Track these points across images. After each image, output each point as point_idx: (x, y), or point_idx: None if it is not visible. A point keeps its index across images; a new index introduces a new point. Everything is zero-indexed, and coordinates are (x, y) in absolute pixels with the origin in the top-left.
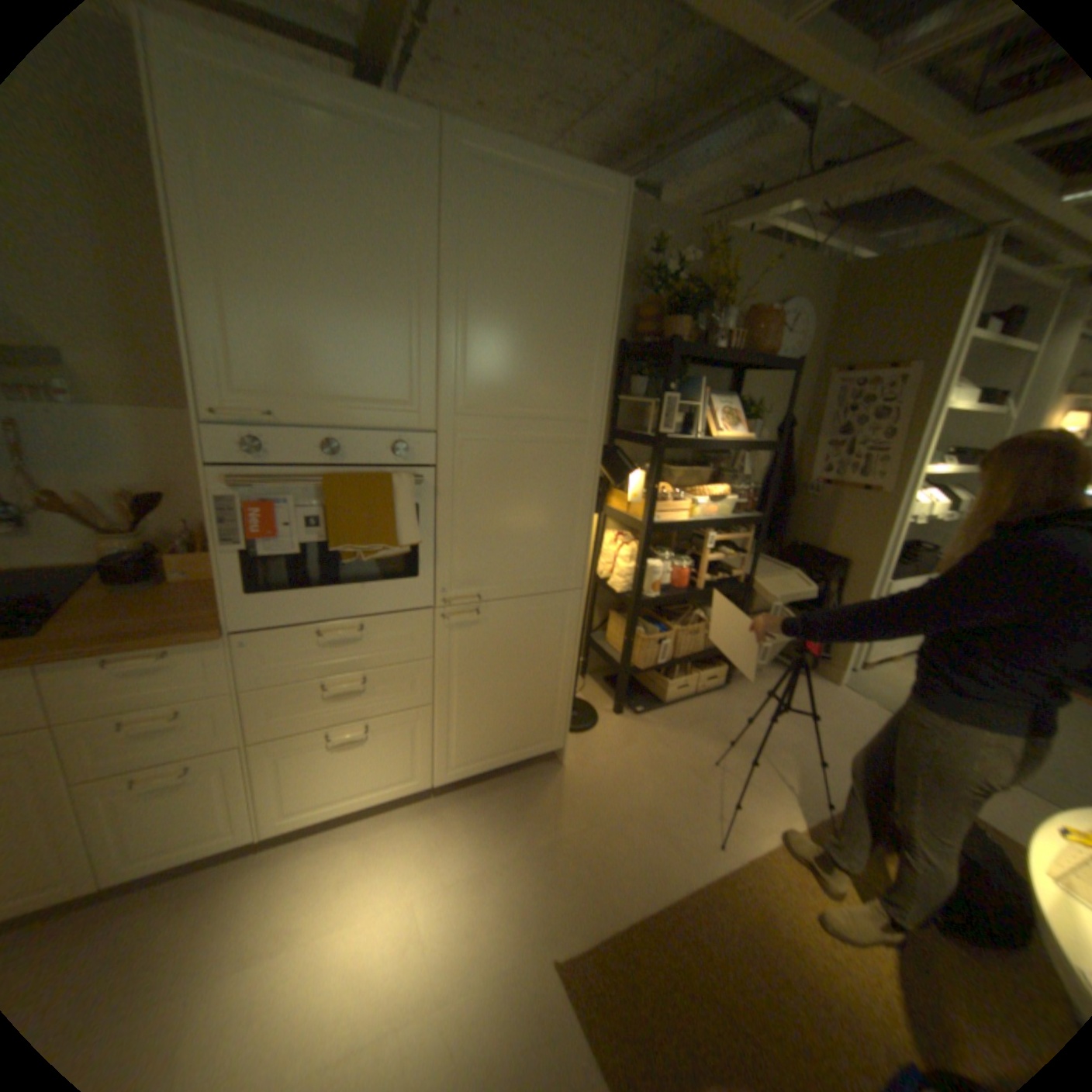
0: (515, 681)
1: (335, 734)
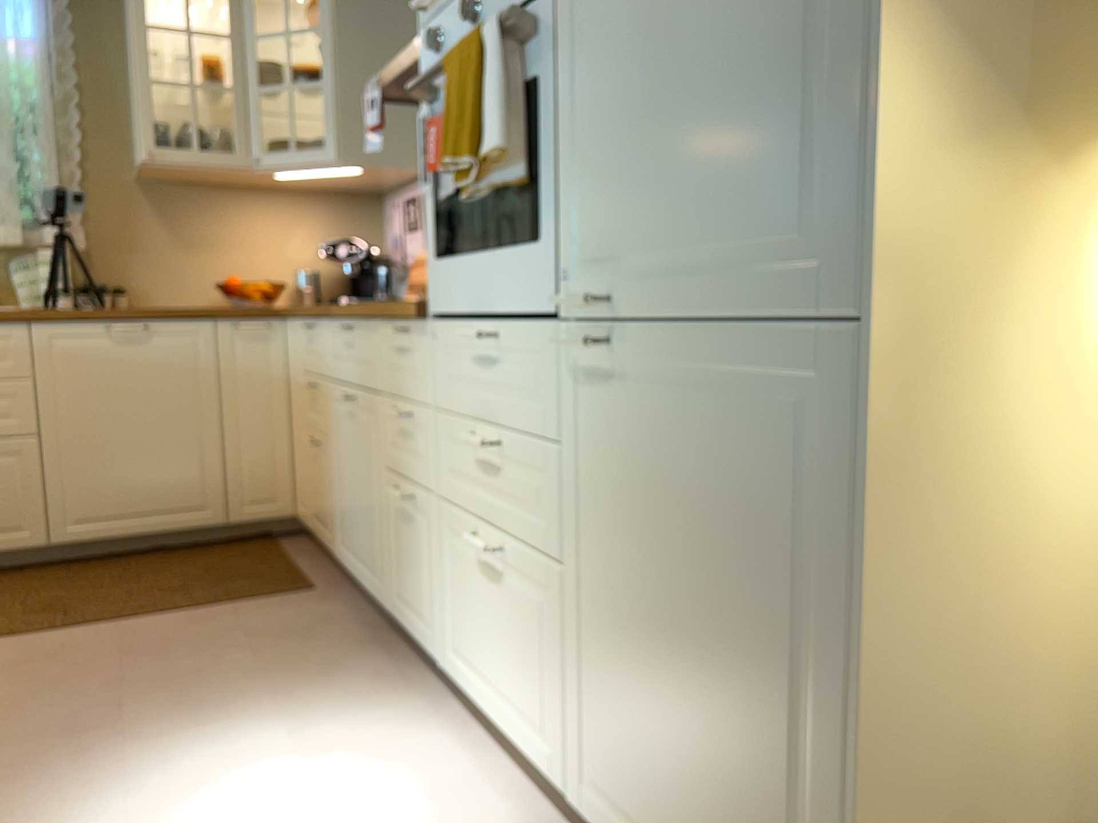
0: (697, 624)
1: (482, 538)
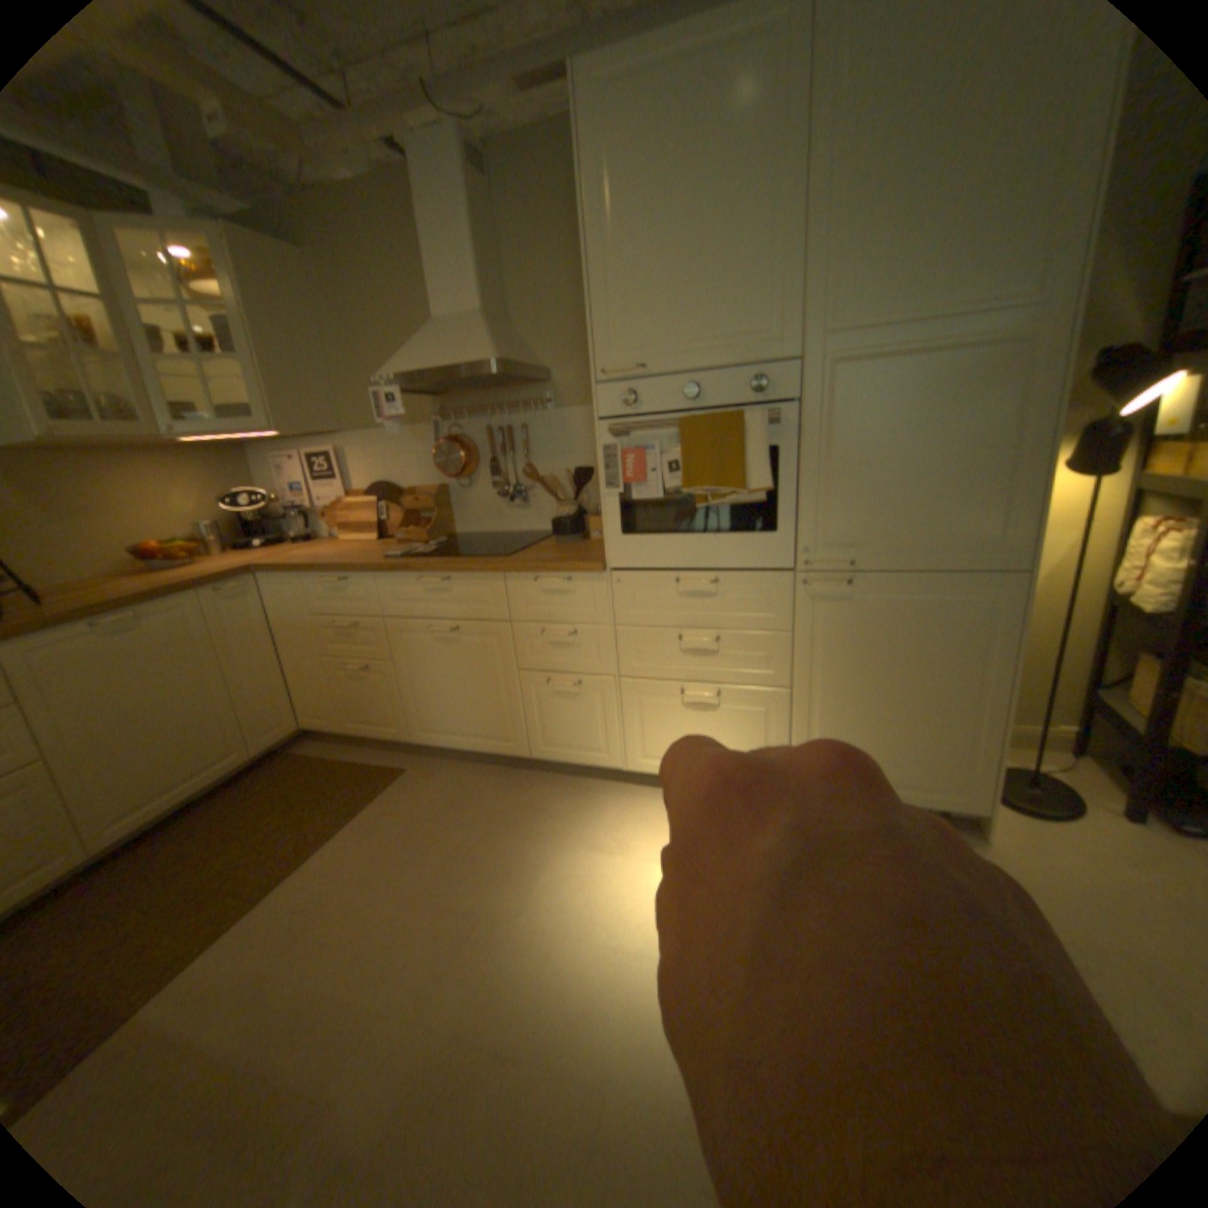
0: (907, 688)
1: (689, 688)
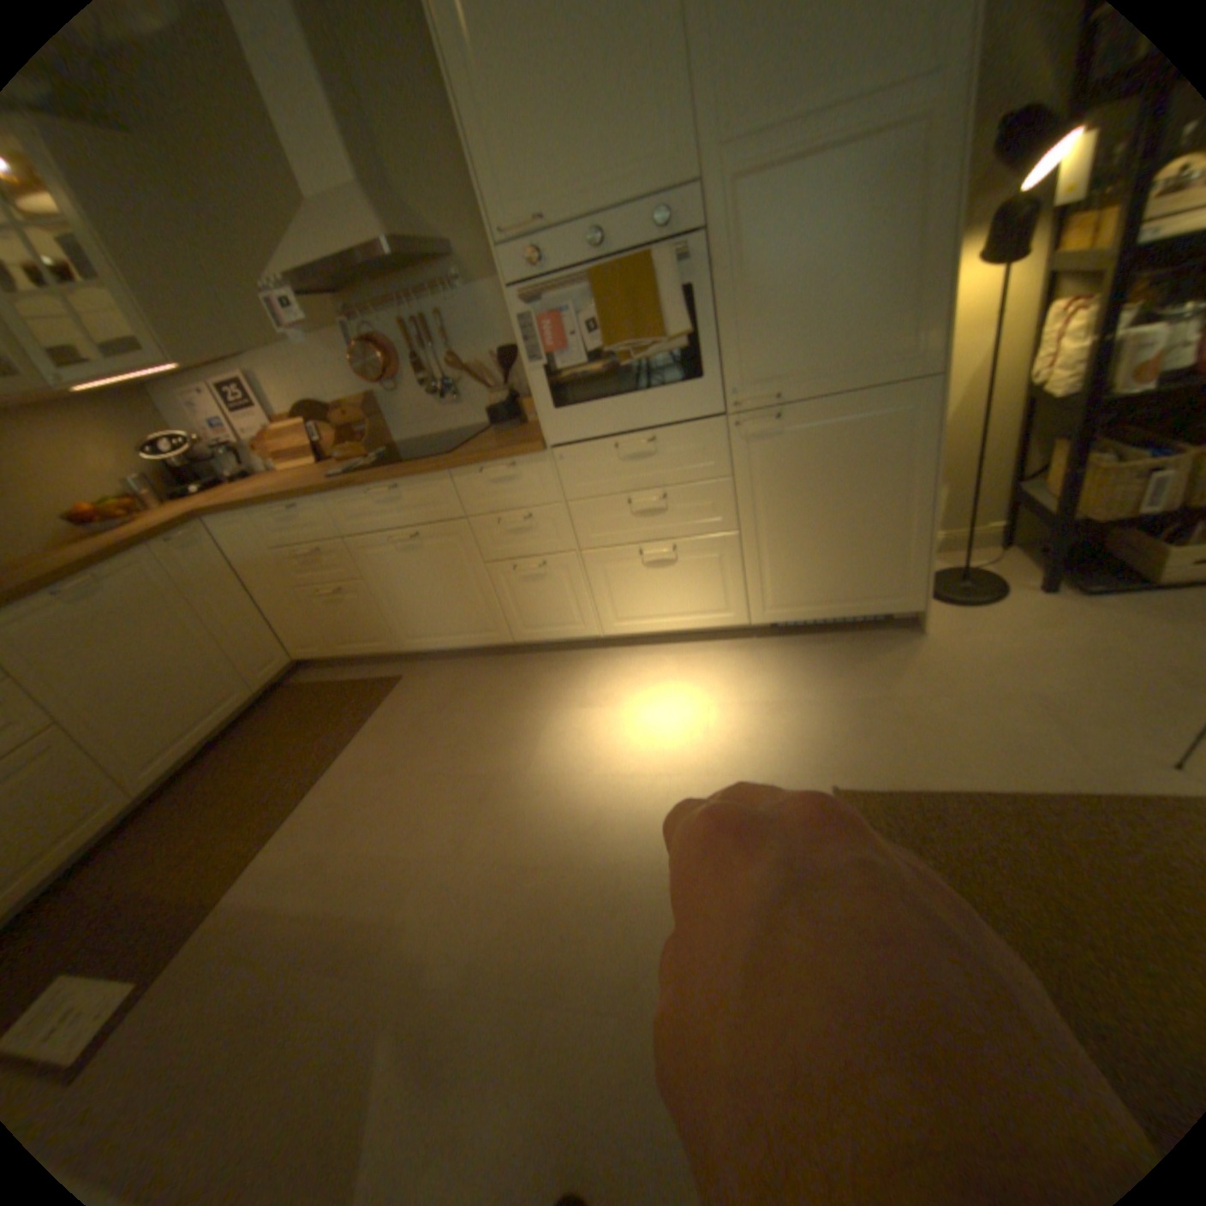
0: (842, 508)
1: (647, 548)
